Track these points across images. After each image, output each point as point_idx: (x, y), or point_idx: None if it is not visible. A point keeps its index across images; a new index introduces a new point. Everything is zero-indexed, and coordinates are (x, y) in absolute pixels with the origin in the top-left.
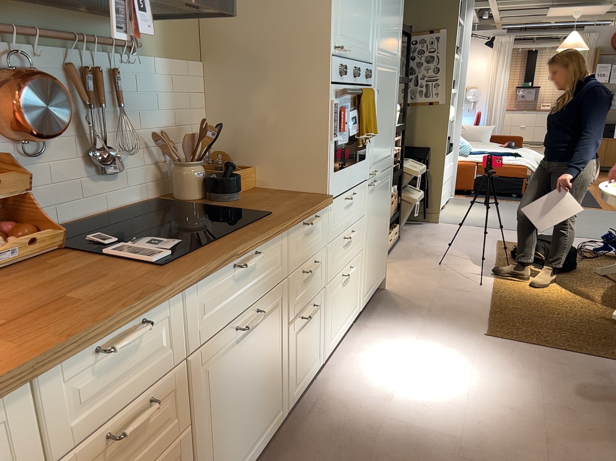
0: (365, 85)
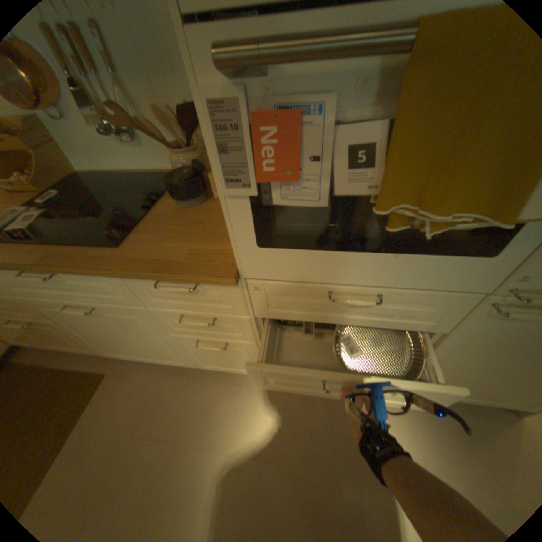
0: None
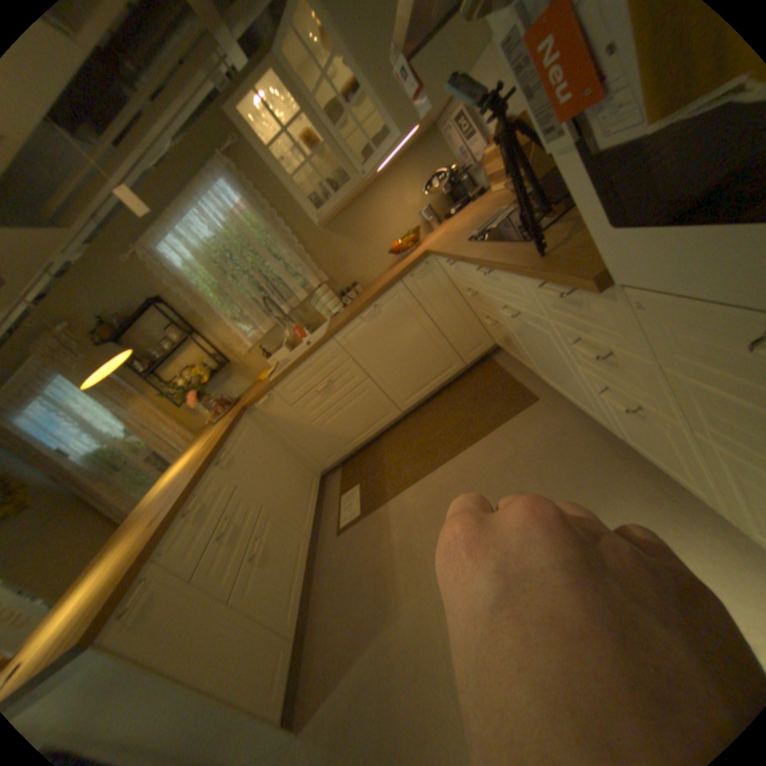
0: None
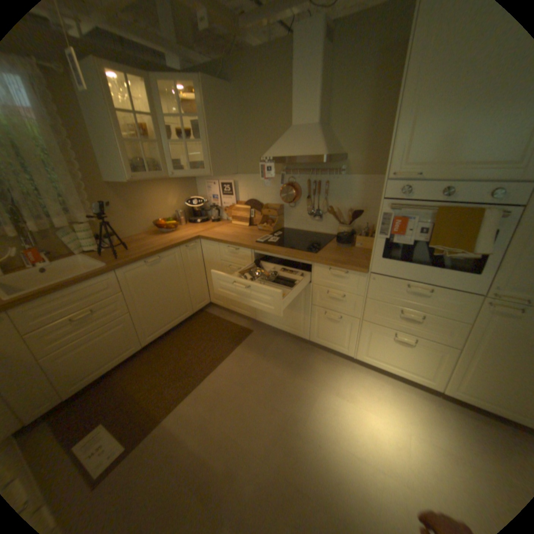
0: (486, 203)
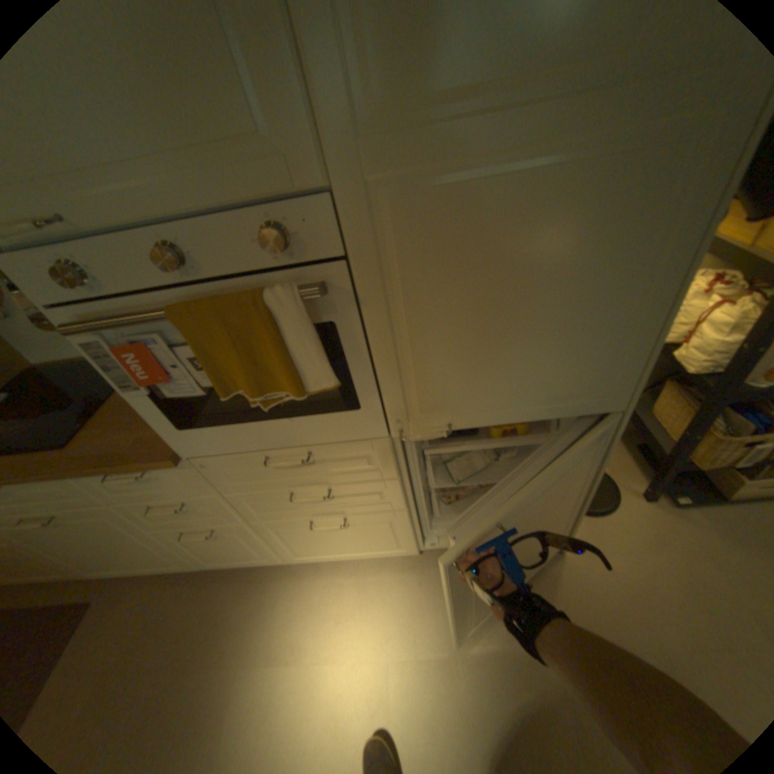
0: (266, 270)
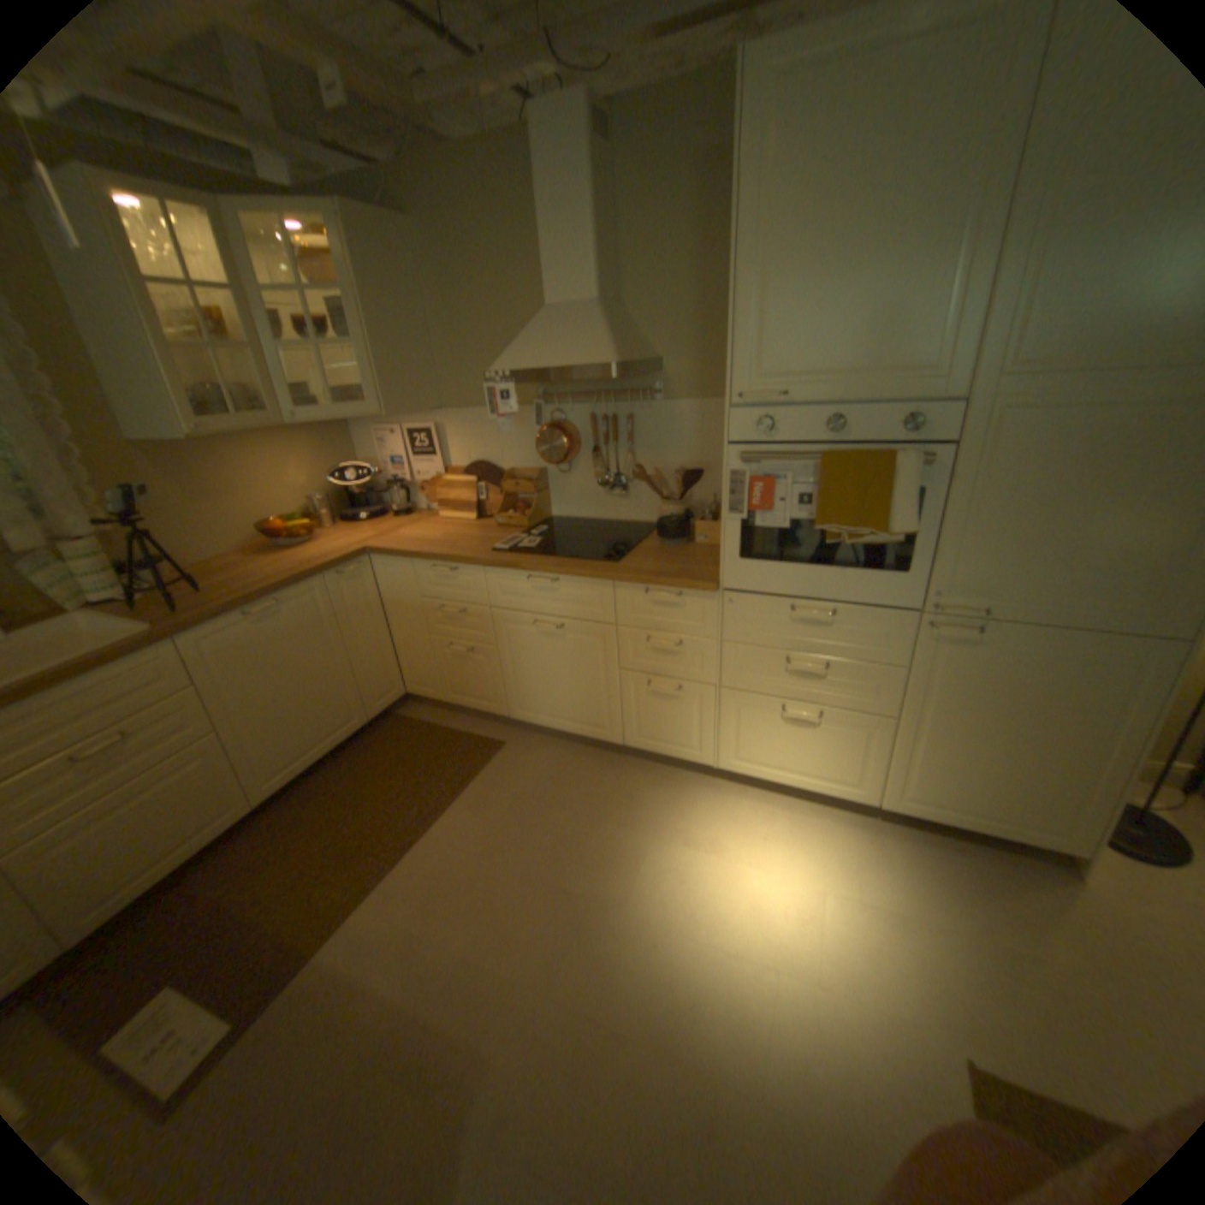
0: (898, 441)
